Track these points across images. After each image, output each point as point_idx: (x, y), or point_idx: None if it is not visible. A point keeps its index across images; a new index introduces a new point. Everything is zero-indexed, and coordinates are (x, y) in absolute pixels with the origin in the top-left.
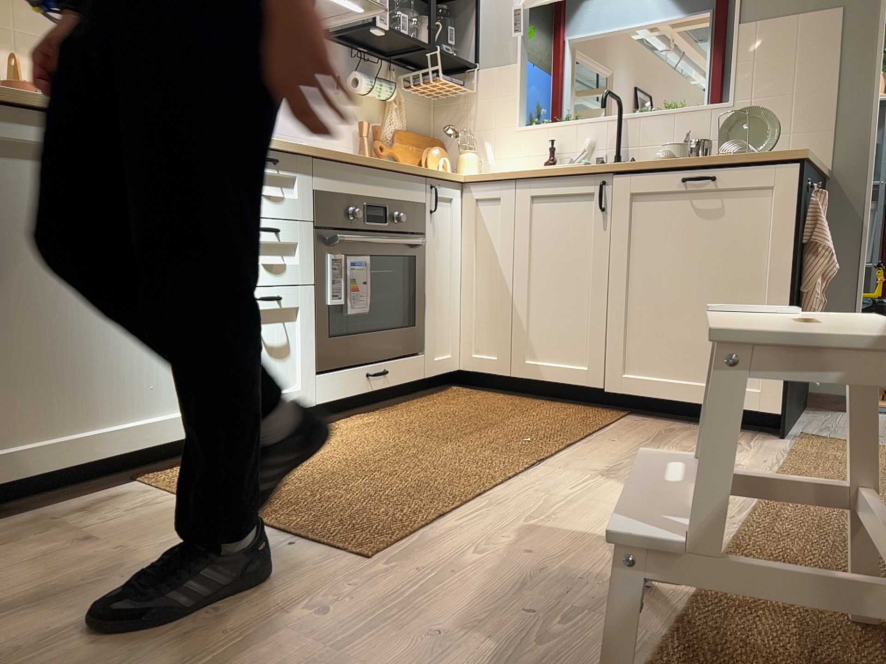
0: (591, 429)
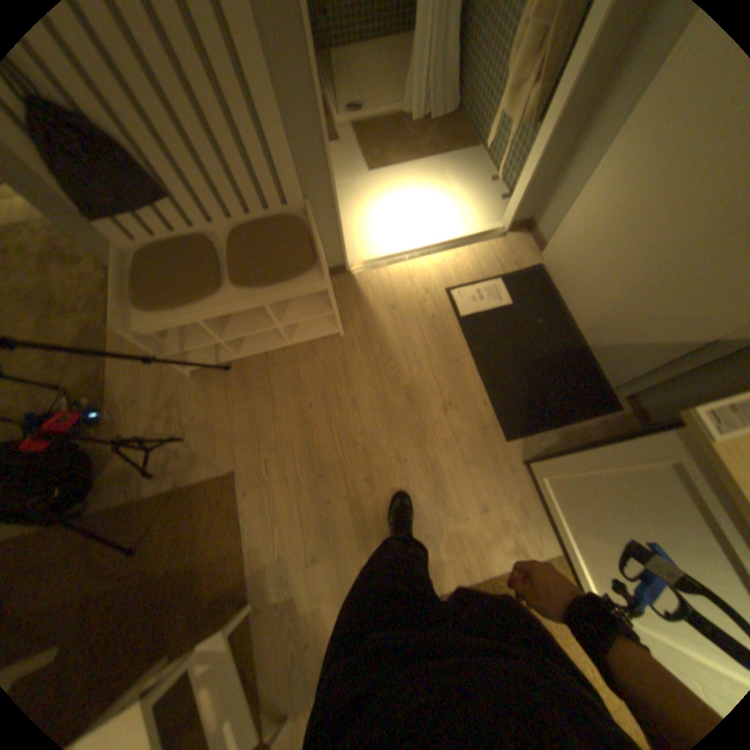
0: None
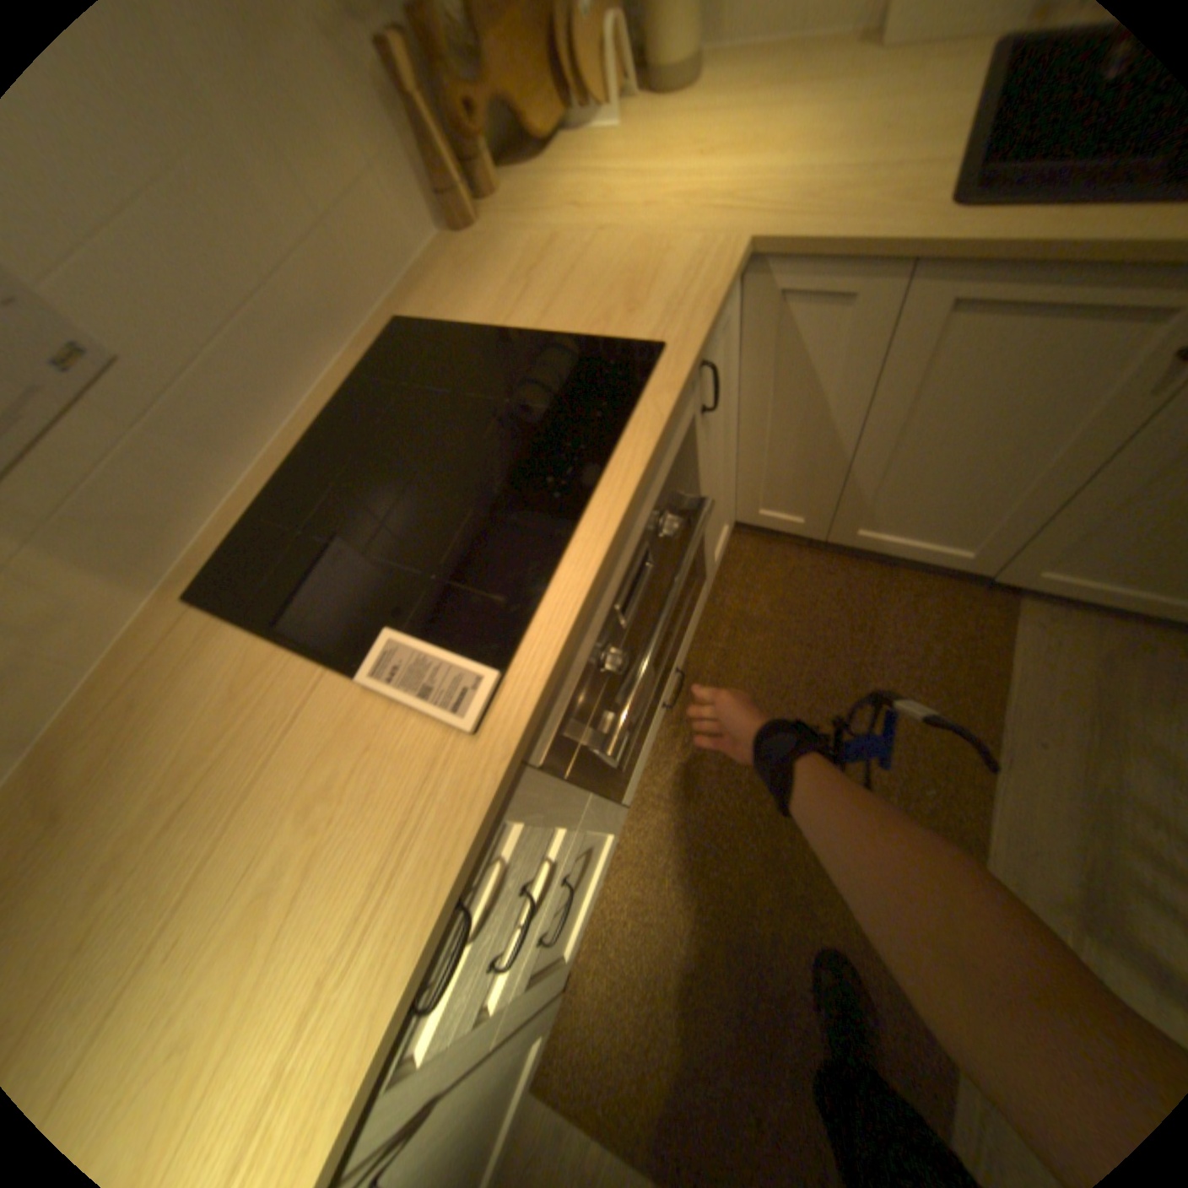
0: (999, 710)
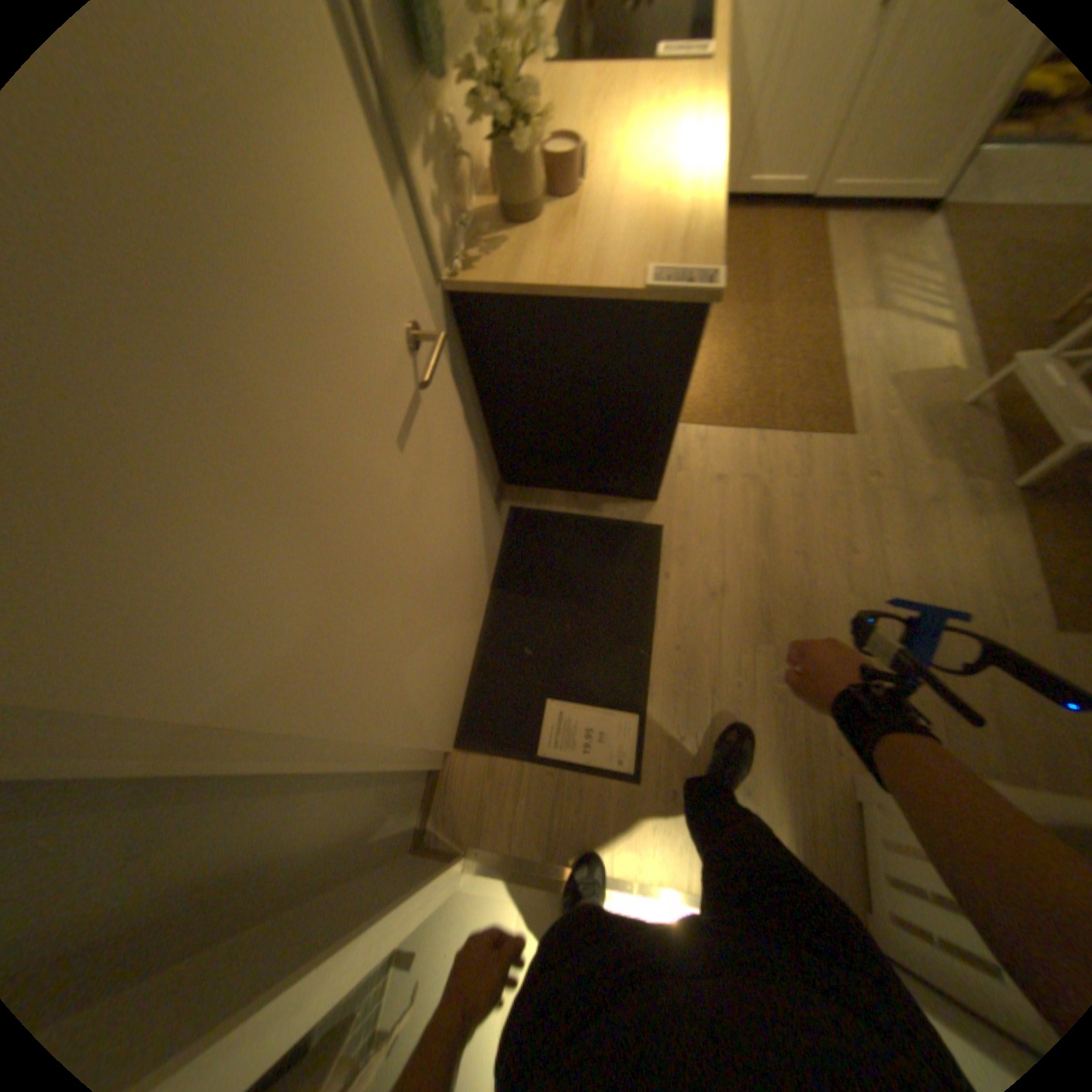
0: (830, 248)
